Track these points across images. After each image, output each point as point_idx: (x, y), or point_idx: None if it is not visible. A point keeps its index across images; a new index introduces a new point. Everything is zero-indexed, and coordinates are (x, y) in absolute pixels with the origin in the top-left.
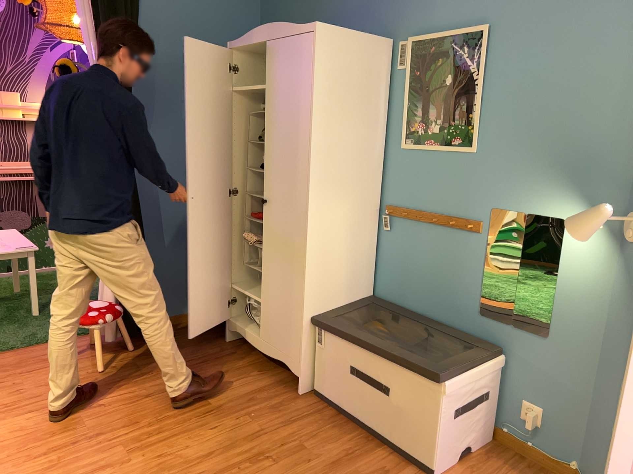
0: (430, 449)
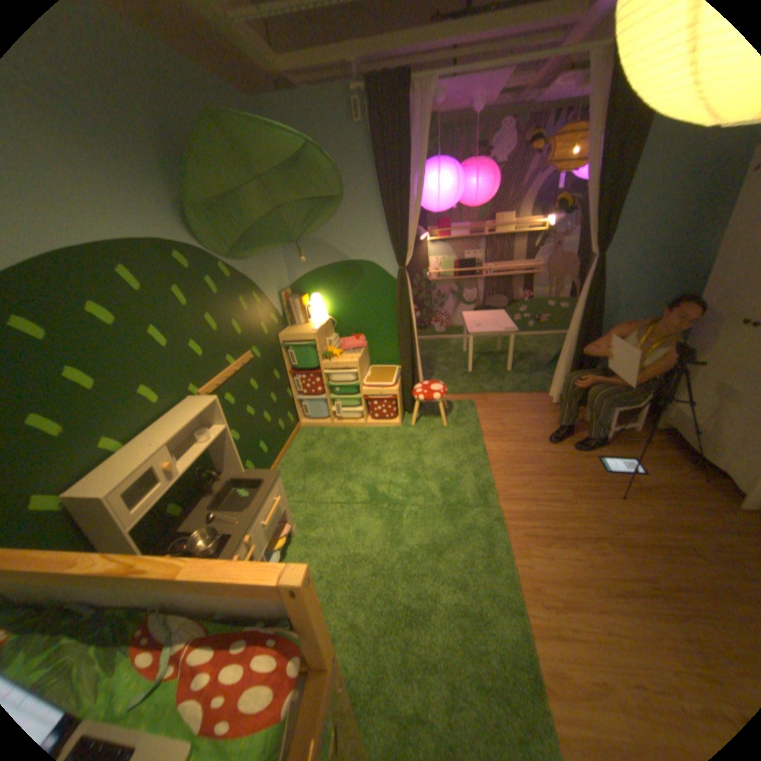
0: None
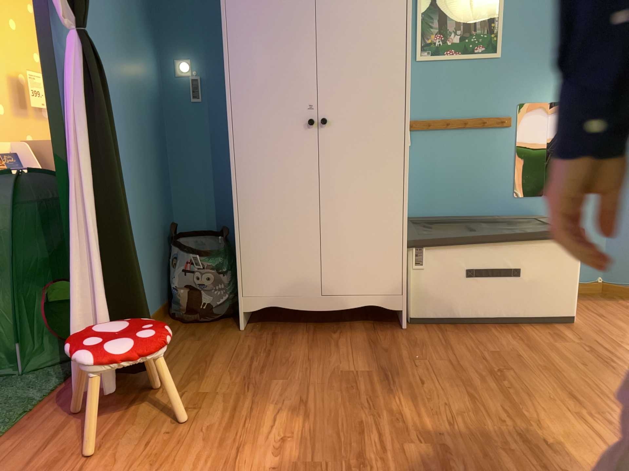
0: (569, 301)
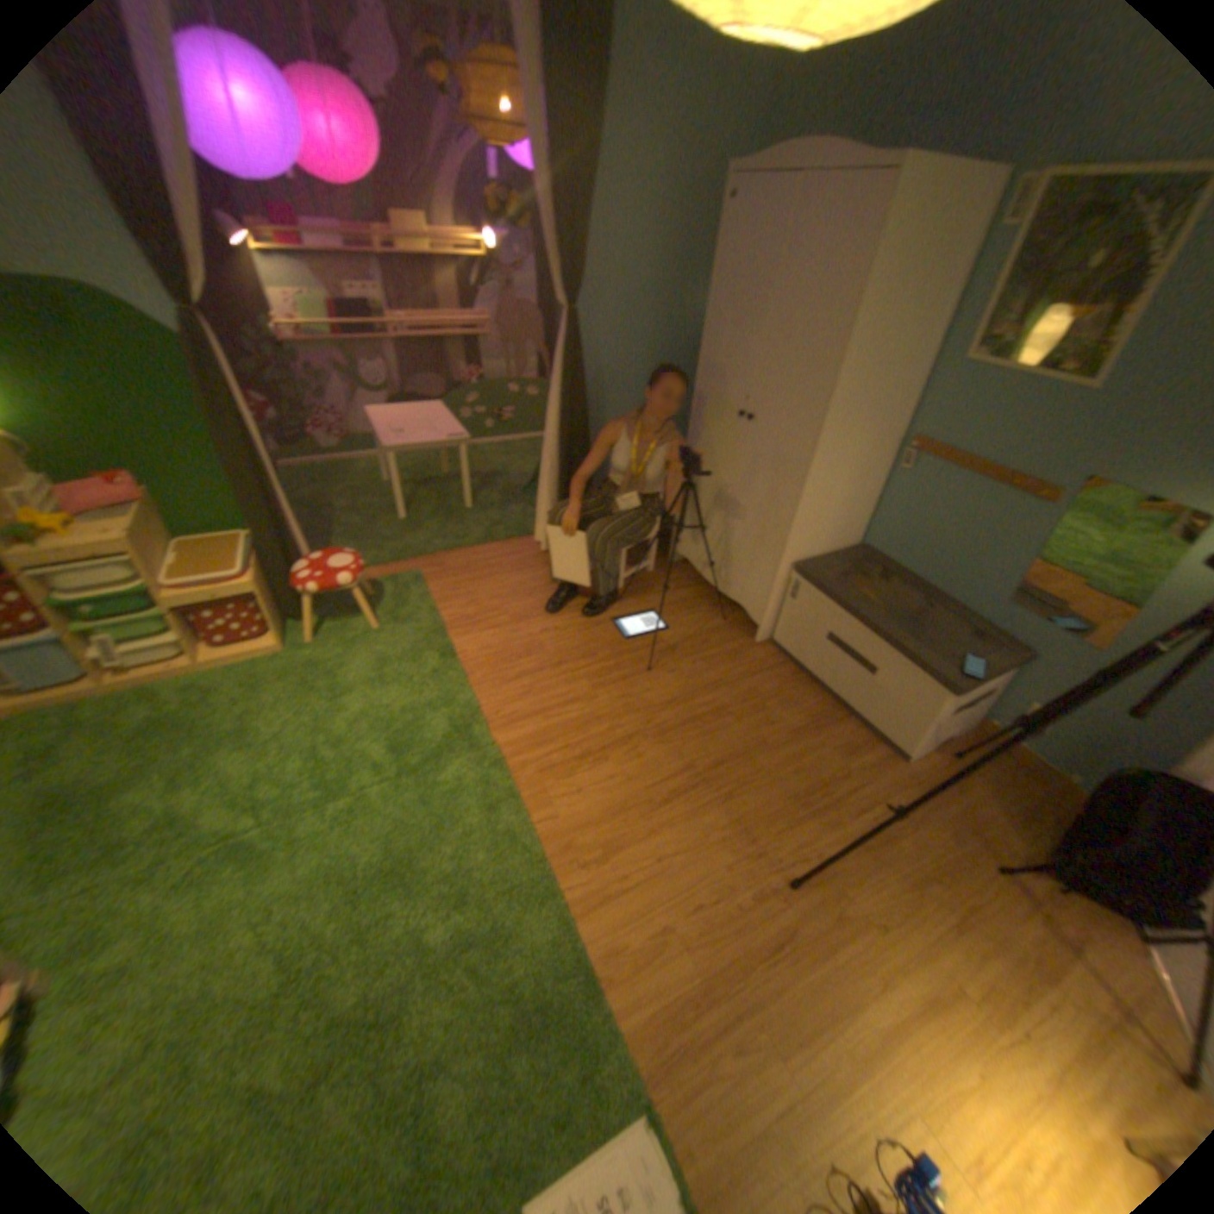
0: (909, 741)
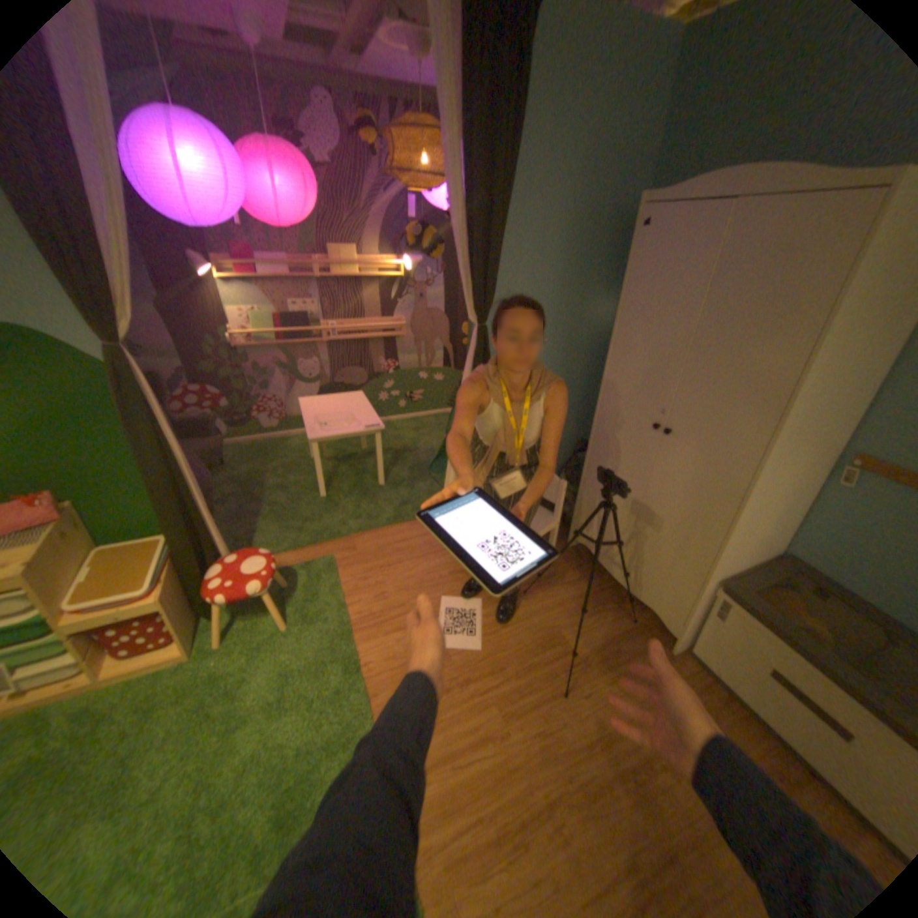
0: None
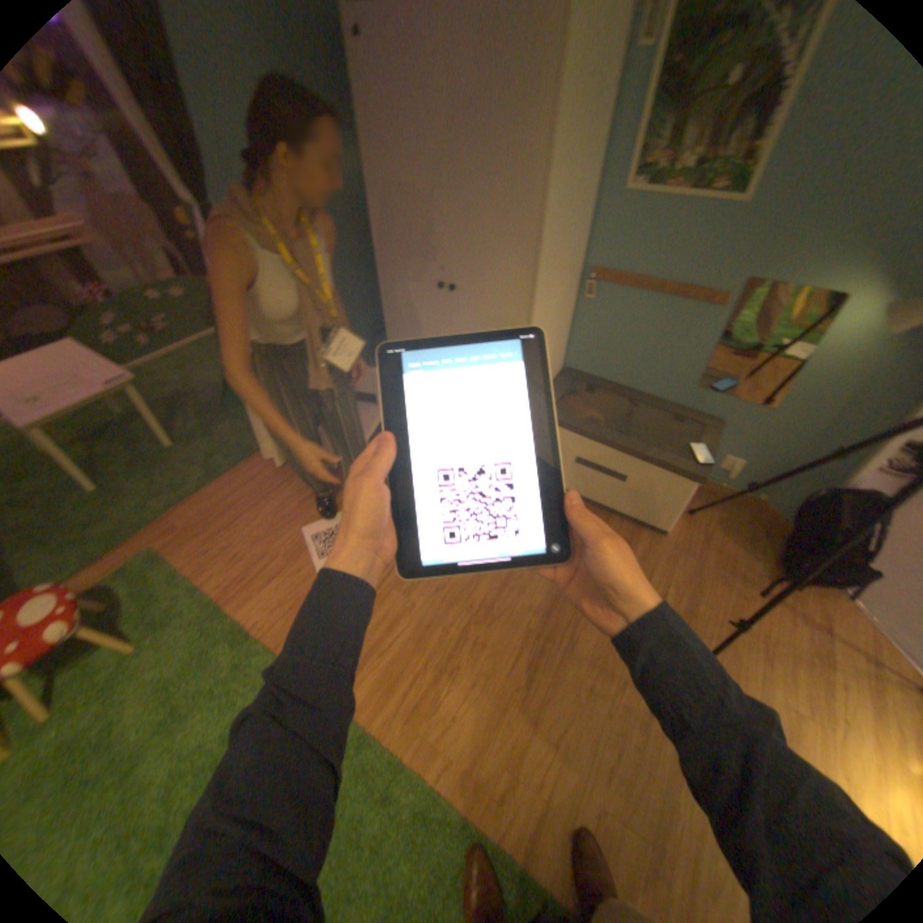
0: (666, 522)
